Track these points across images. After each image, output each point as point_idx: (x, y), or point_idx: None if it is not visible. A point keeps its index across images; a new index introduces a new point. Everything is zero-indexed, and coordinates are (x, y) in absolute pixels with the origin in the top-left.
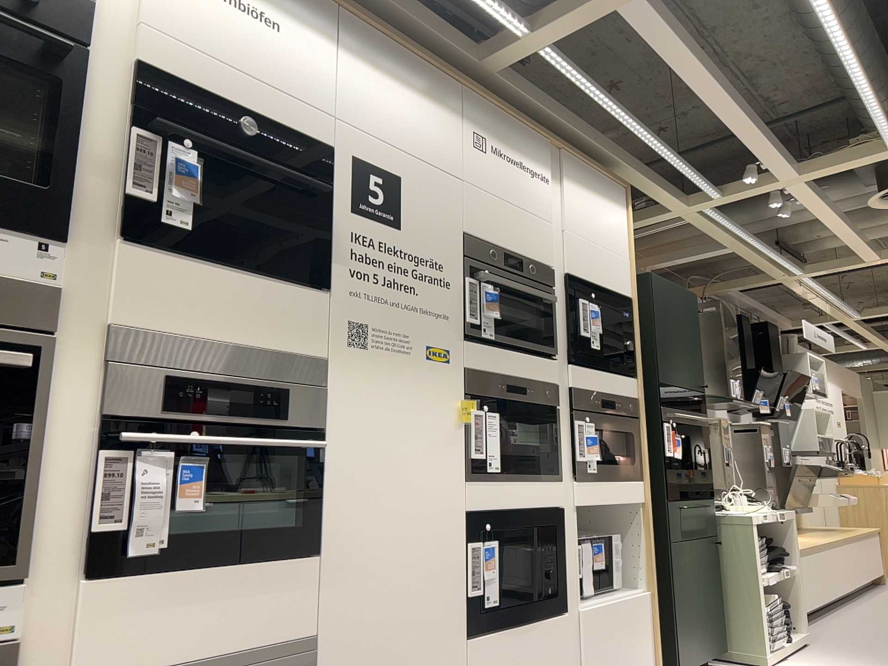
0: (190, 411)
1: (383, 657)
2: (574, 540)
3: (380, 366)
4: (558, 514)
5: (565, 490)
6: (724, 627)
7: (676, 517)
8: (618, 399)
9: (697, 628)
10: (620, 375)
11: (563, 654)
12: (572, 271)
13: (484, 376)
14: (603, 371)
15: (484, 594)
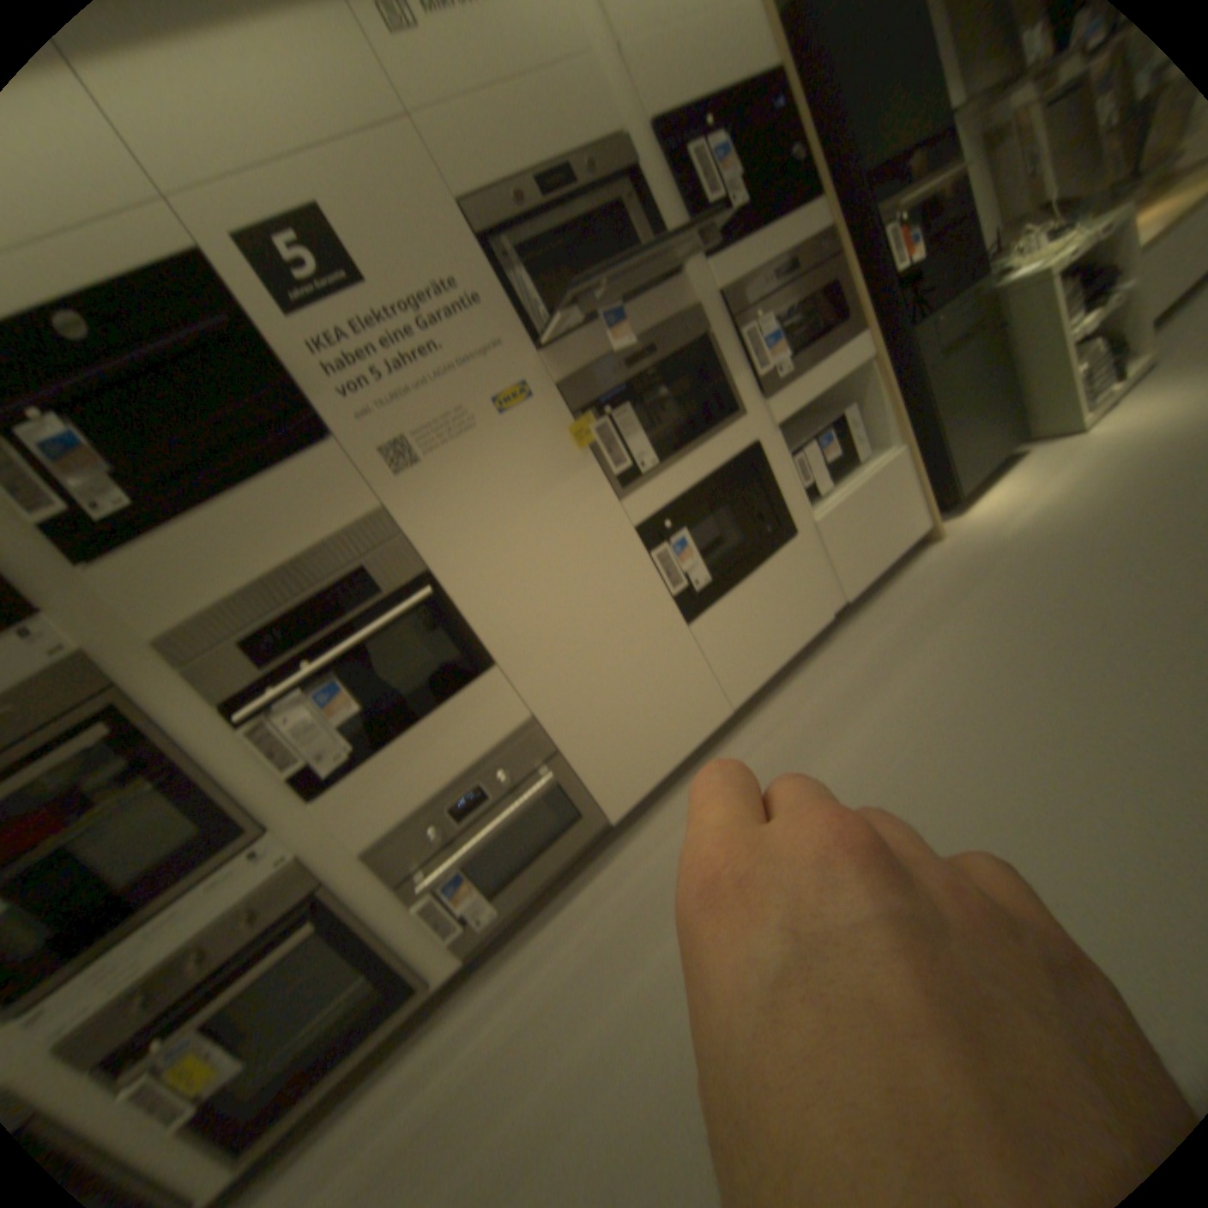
0: (287, 648)
1: (606, 689)
2: (786, 460)
3: (449, 464)
4: (753, 452)
5: (756, 418)
6: (1026, 413)
7: (932, 338)
8: (802, 249)
9: (984, 440)
10: (798, 208)
11: (804, 571)
12: (659, 109)
13: (587, 373)
14: (764, 226)
15: (689, 582)
